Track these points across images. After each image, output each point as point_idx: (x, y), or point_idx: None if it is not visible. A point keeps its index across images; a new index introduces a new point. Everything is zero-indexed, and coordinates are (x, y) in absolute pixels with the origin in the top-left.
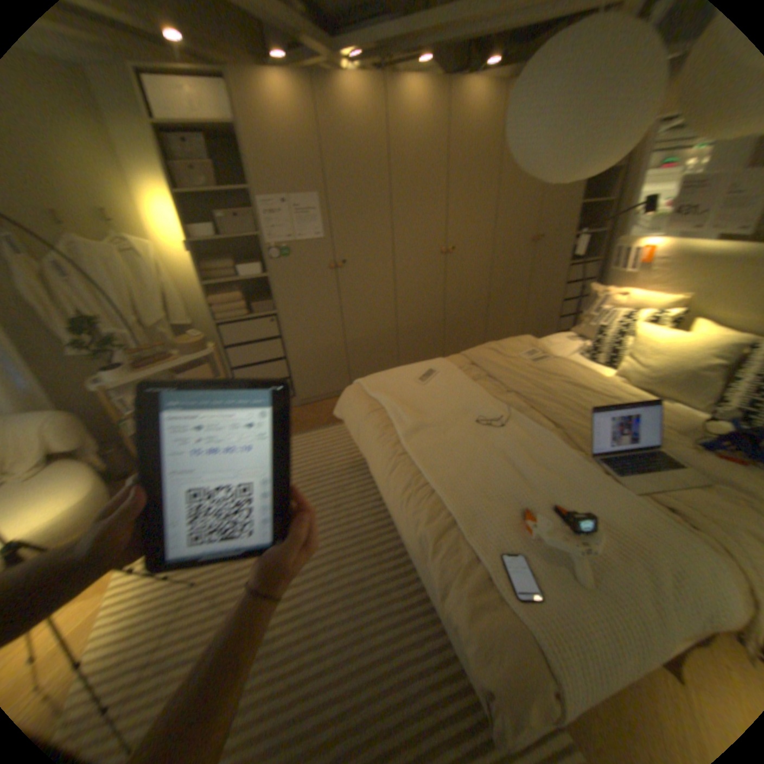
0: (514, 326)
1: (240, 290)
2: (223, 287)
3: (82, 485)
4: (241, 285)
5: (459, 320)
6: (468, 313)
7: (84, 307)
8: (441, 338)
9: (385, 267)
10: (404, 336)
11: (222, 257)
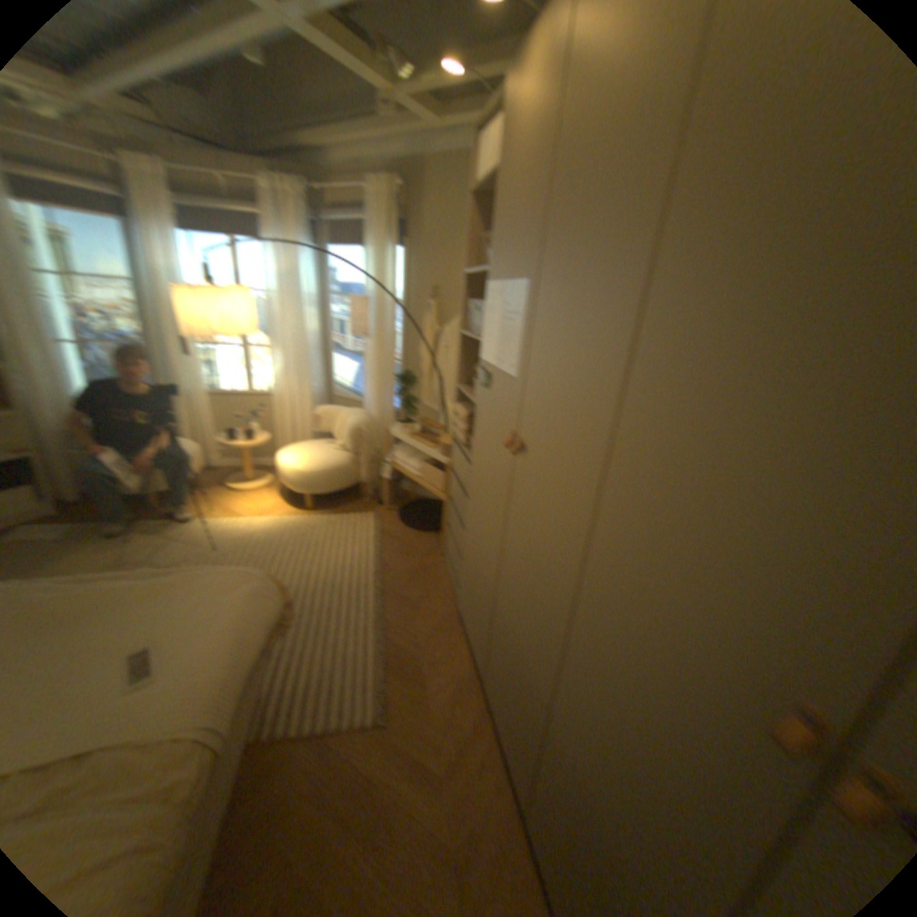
0: None
1: None
2: None
3: (308, 466)
4: None
5: None
6: None
7: (441, 371)
8: None
9: (568, 528)
10: (552, 762)
11: None
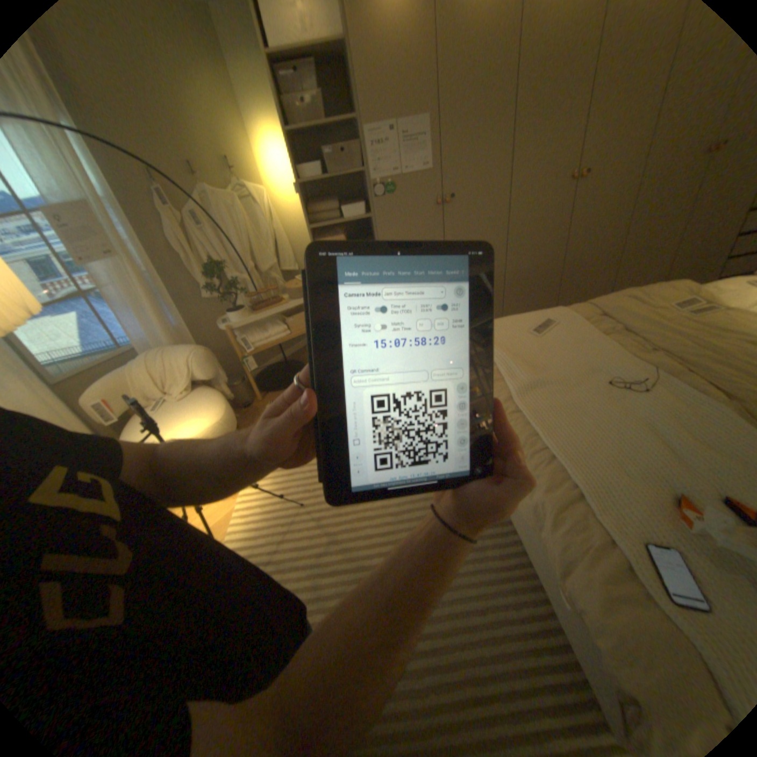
0: (656, 271)
1: (342, 233)
2: (326, 231)
3: (215, 411)
4: (342, 229)
5: (582, 263)
6: (595, 255)
7: (211, 254)
8: (556, 285)
9: (498, 200)
10: (511, 283)
11: (325, 199)
